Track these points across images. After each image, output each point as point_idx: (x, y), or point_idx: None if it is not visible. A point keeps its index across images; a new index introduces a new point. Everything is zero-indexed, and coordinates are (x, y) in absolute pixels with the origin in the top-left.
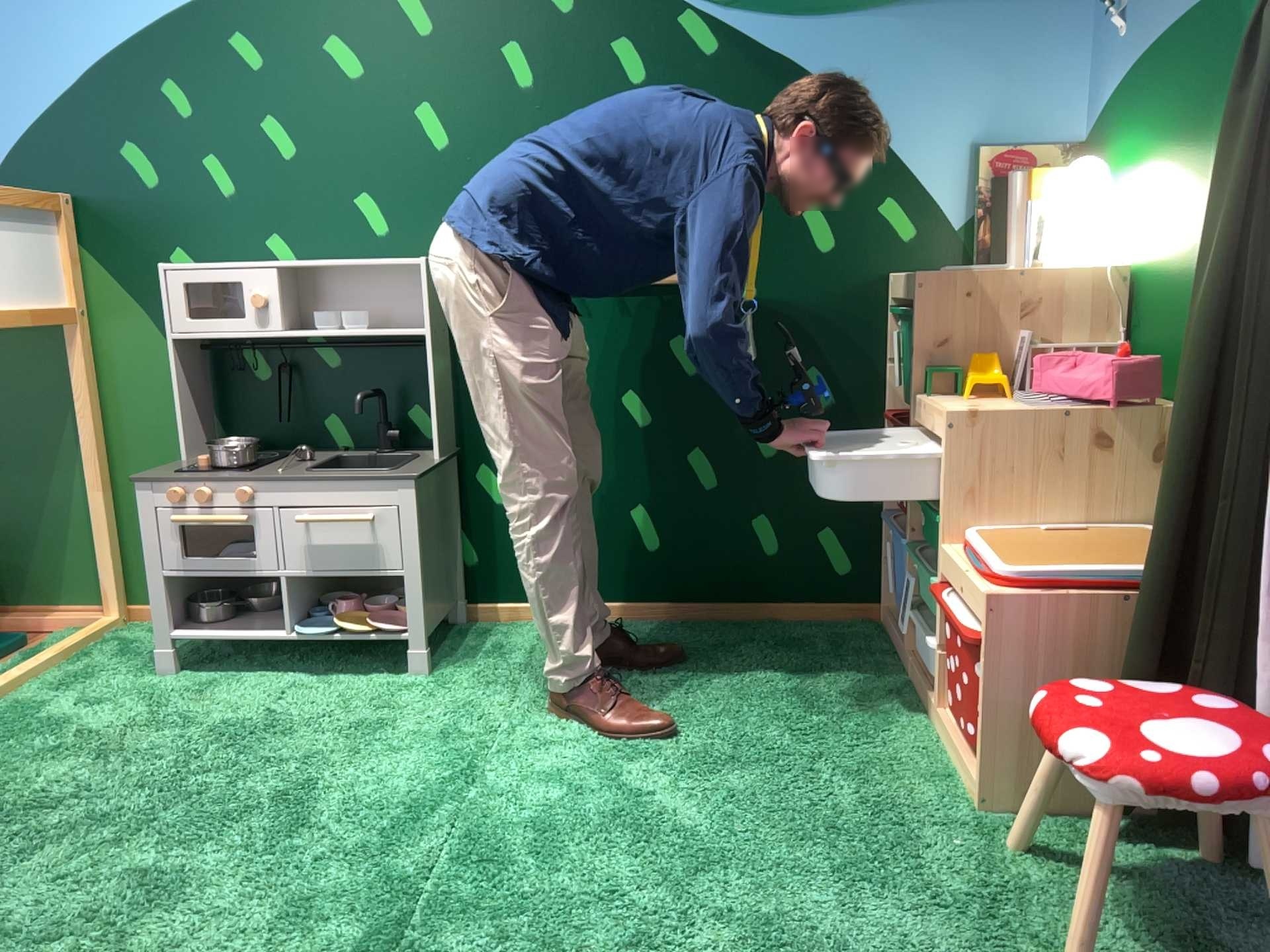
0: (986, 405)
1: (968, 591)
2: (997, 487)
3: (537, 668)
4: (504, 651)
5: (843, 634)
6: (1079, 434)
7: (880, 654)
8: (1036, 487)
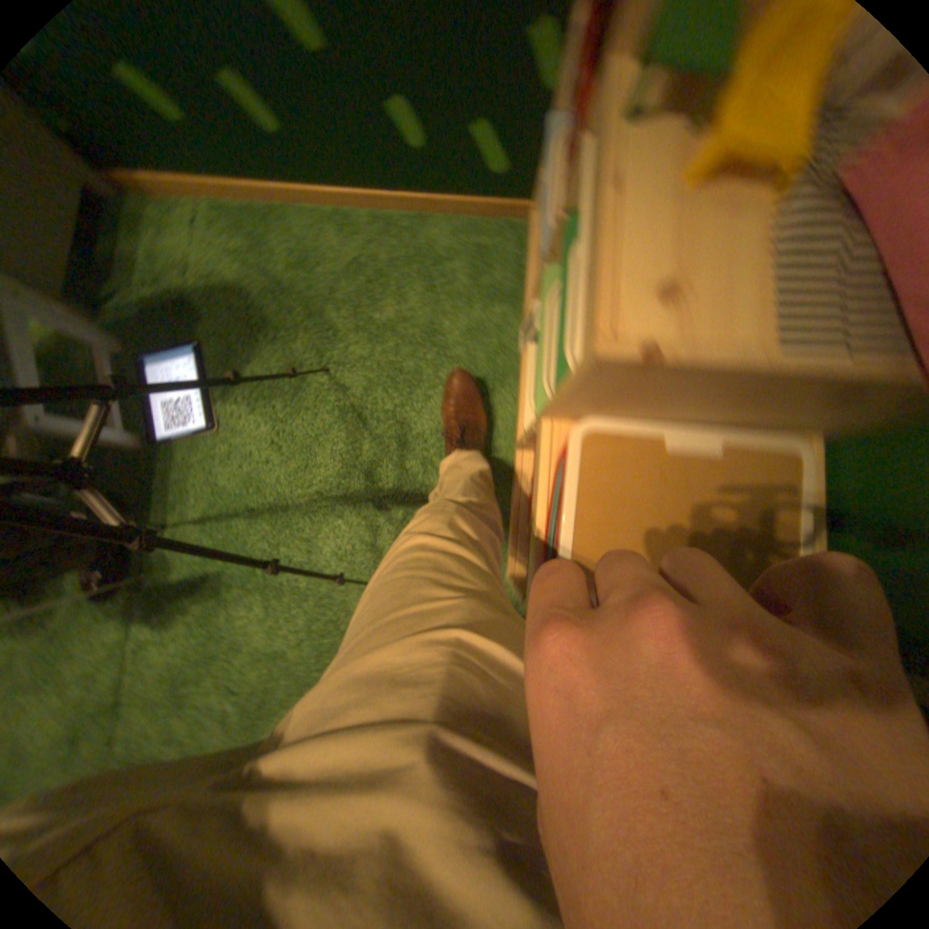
0: (698, 264)
1: (529, 535)
2: (629, 412)
3: (187, 311)
4: (154, 268)
5: (482, 251)
6: (806, 401)
7: (504, 304)
8: (685, 417)
